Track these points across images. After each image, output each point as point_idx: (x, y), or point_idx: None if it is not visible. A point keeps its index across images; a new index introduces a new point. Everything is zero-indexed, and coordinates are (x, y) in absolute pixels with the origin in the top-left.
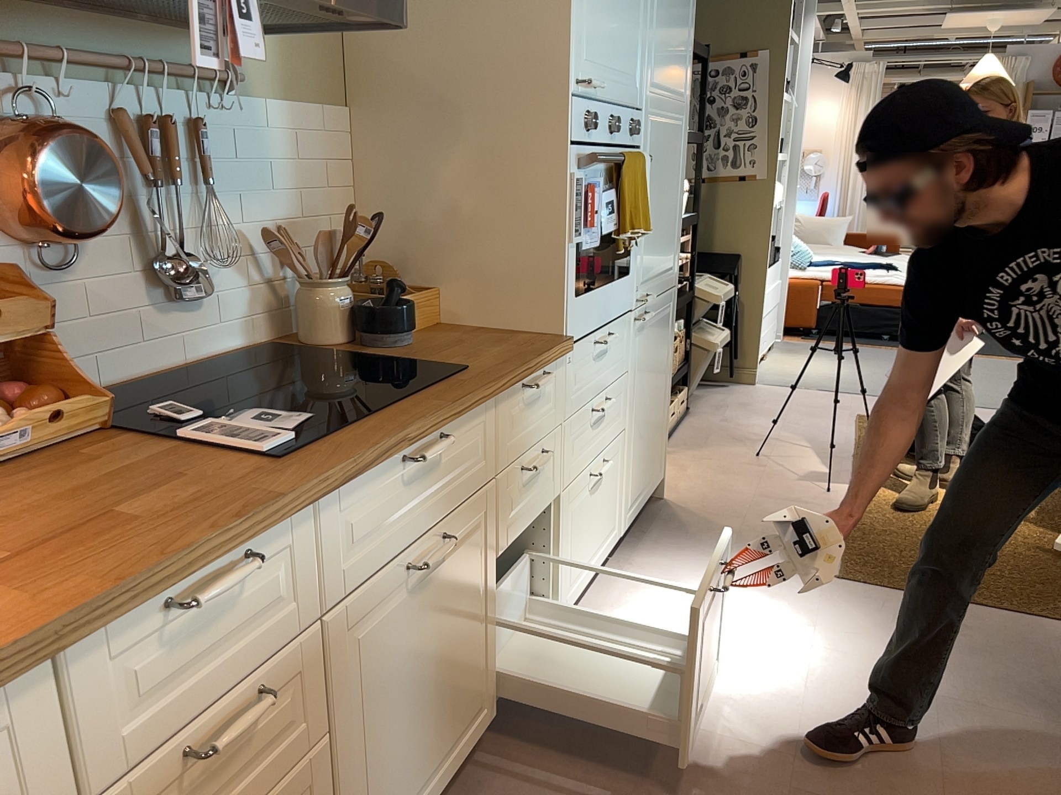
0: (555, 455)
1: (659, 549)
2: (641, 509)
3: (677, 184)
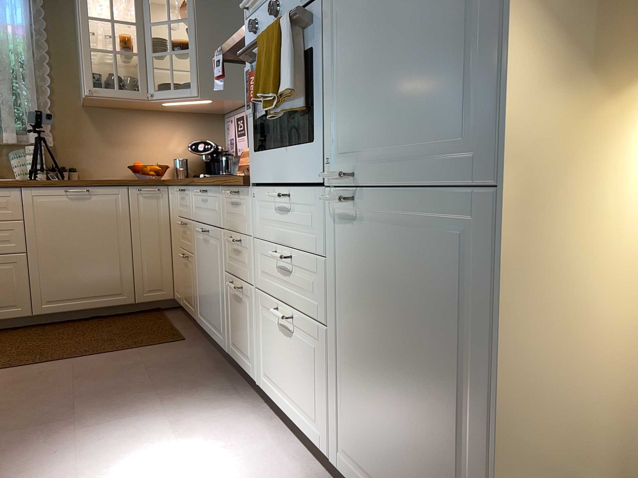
0: (250, 255)
1: None
2: None
3: None
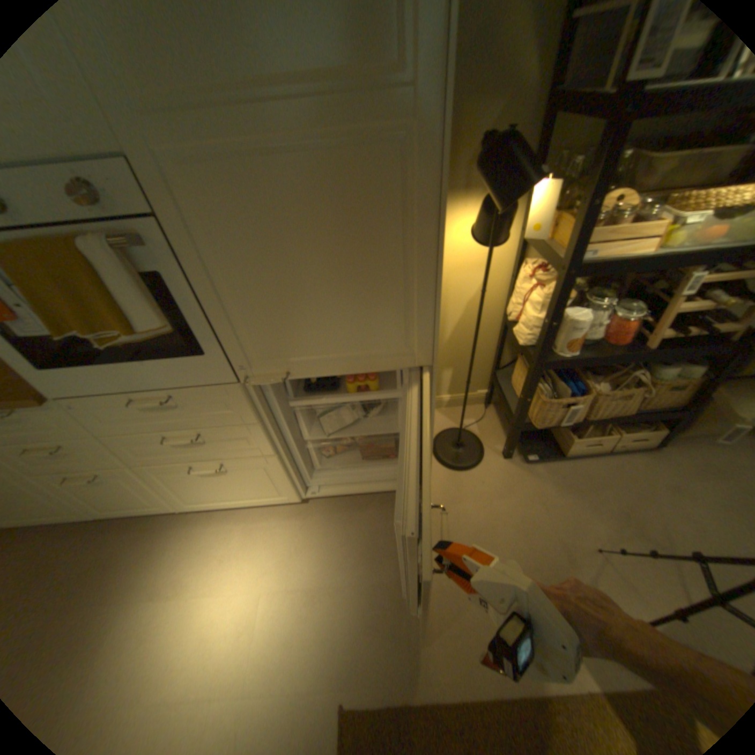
0: (92, 452)
1: (333, 531)
2: (353, 498)
3: (386, 245)
